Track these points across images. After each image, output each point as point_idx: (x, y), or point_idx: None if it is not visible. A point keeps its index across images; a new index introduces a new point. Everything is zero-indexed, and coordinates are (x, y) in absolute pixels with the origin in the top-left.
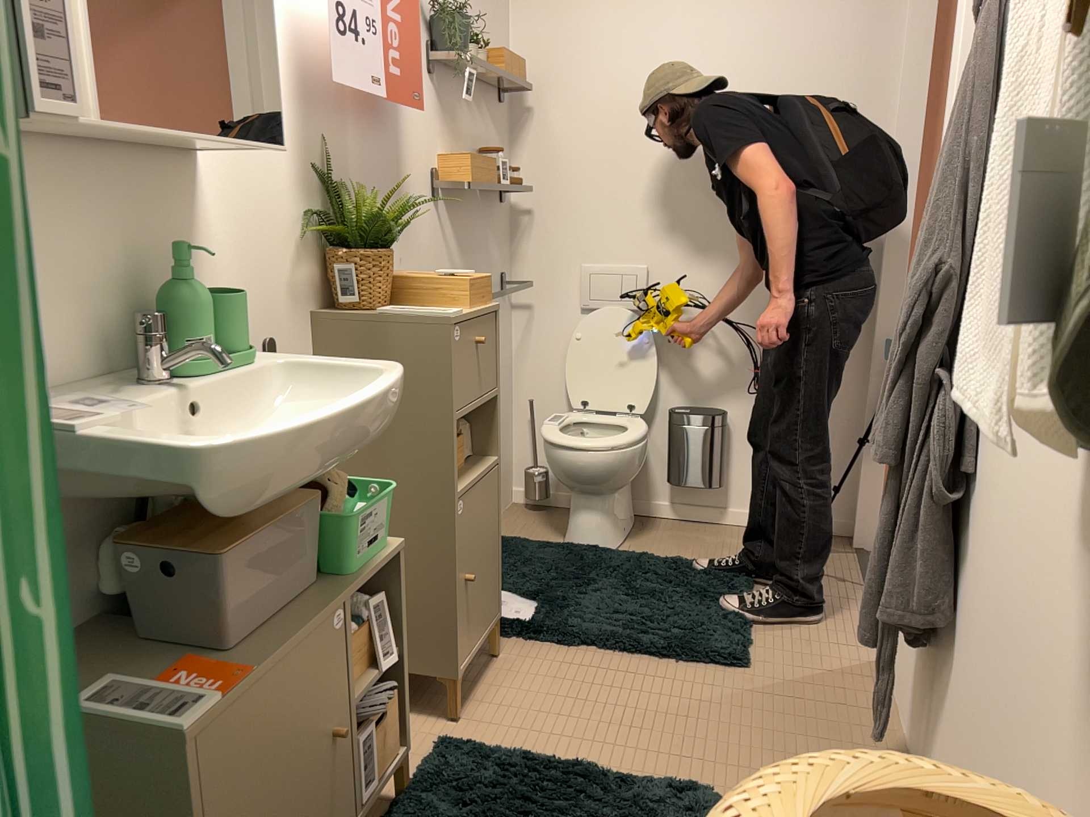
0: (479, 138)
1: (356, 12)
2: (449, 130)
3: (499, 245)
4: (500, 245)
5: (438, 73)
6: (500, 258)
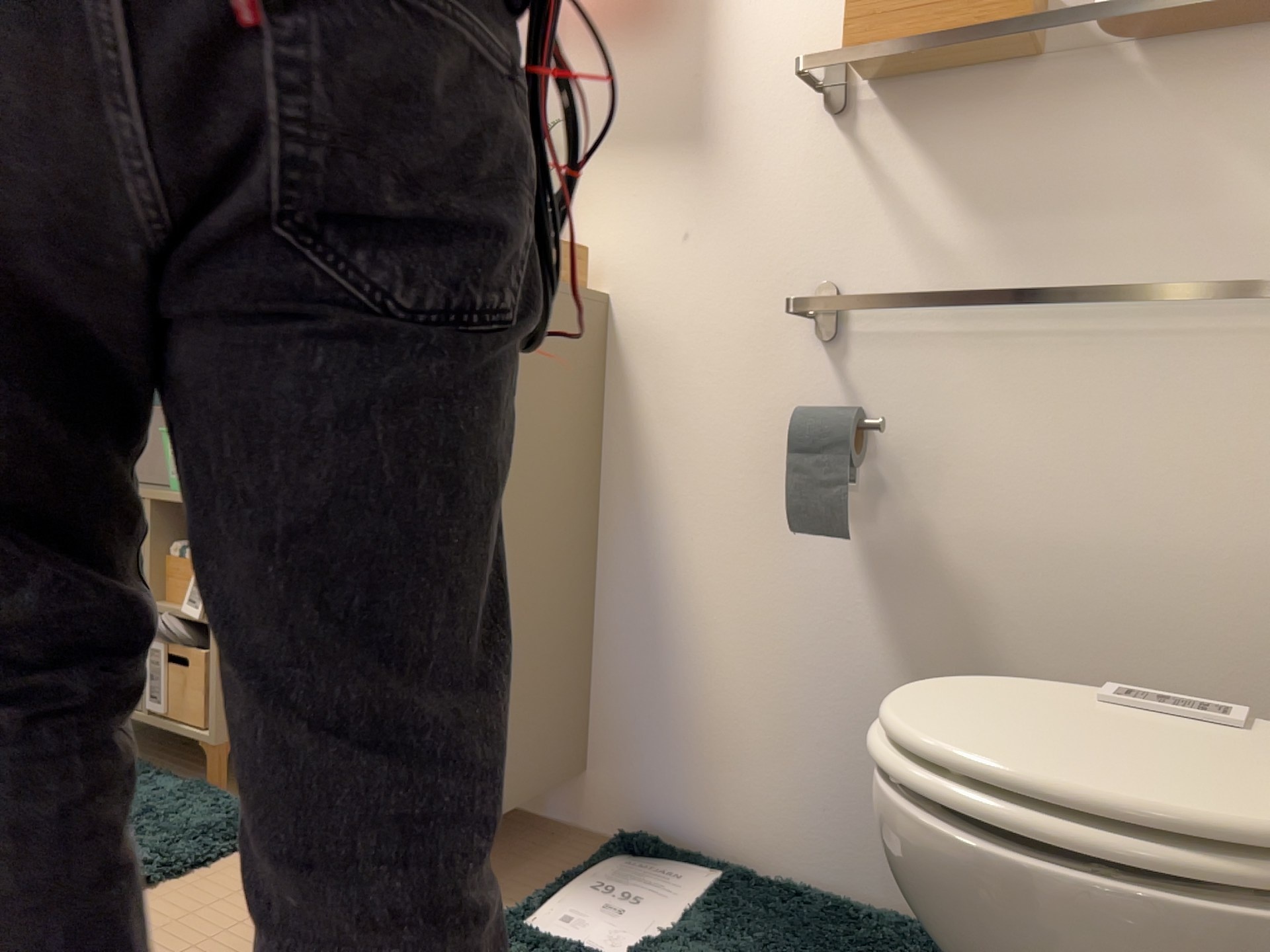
0: None
1: None
2: None
3: None
4: None
5: None
6: None
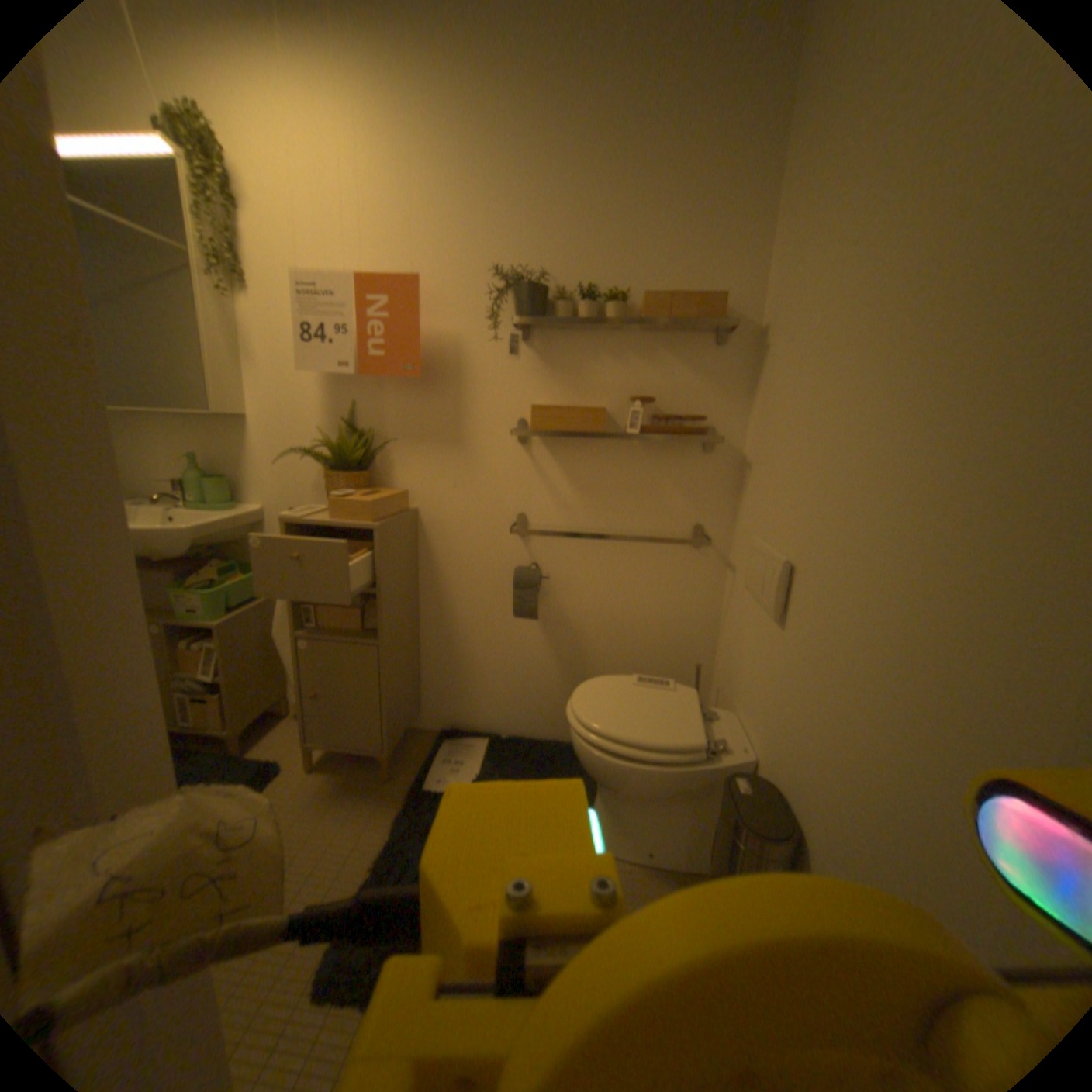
0: (644, 382)
1: (321, 319)
2: (561, 379)
3: (690, 492)
4: (699, 492)
5: (542, 331)
6: (697, 507)
